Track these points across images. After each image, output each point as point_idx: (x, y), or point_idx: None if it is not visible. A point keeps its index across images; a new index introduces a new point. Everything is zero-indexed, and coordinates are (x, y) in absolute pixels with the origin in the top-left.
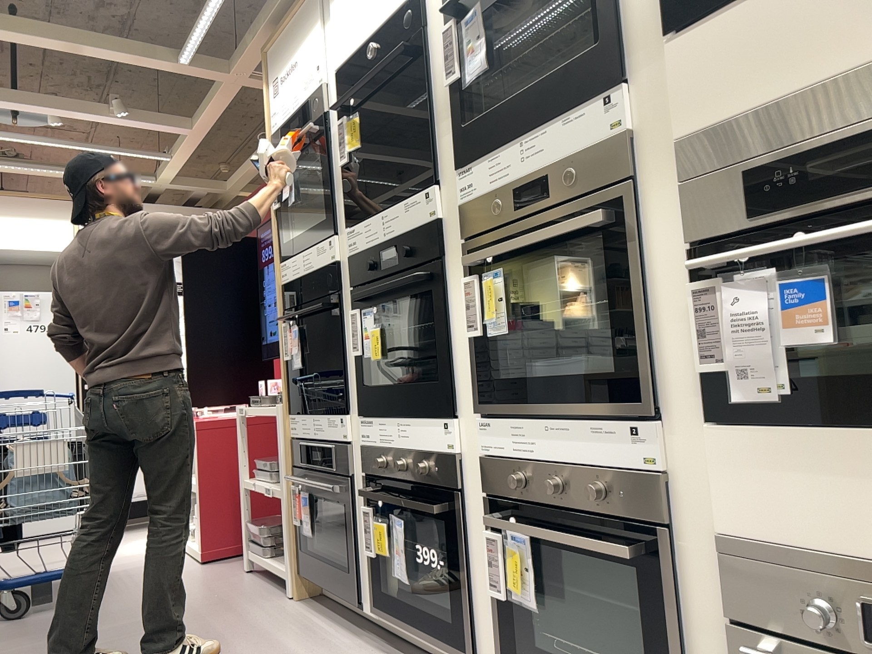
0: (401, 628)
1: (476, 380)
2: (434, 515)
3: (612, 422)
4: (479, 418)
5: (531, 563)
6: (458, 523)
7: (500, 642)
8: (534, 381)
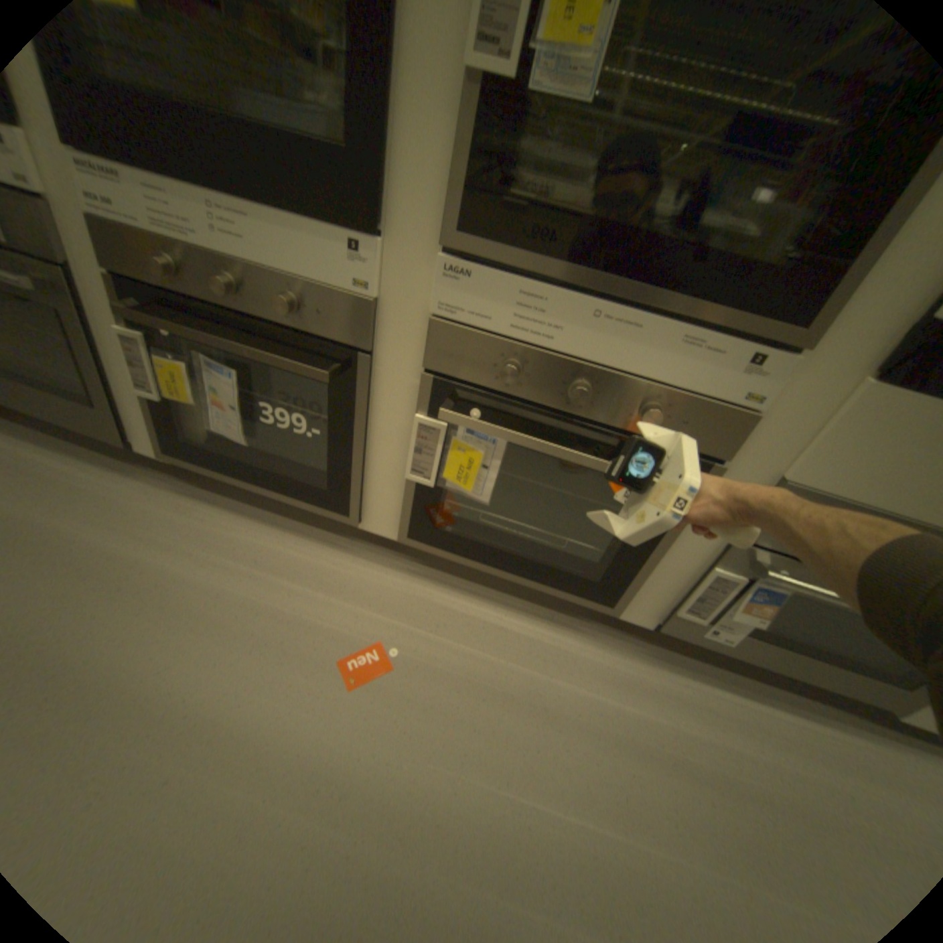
0: (216, 473)
1: (453, 175)
2: (324, 380)
3: (726, 332)
4: (443, 248)
5: (497, 459)
6: (362, 391)
7: (402, 508)
8: (593, 221)
